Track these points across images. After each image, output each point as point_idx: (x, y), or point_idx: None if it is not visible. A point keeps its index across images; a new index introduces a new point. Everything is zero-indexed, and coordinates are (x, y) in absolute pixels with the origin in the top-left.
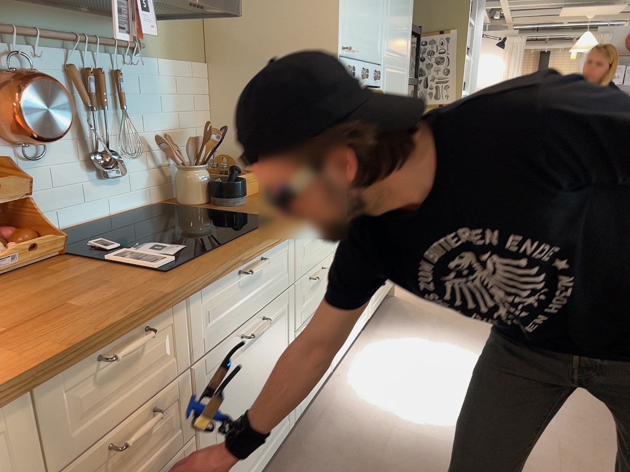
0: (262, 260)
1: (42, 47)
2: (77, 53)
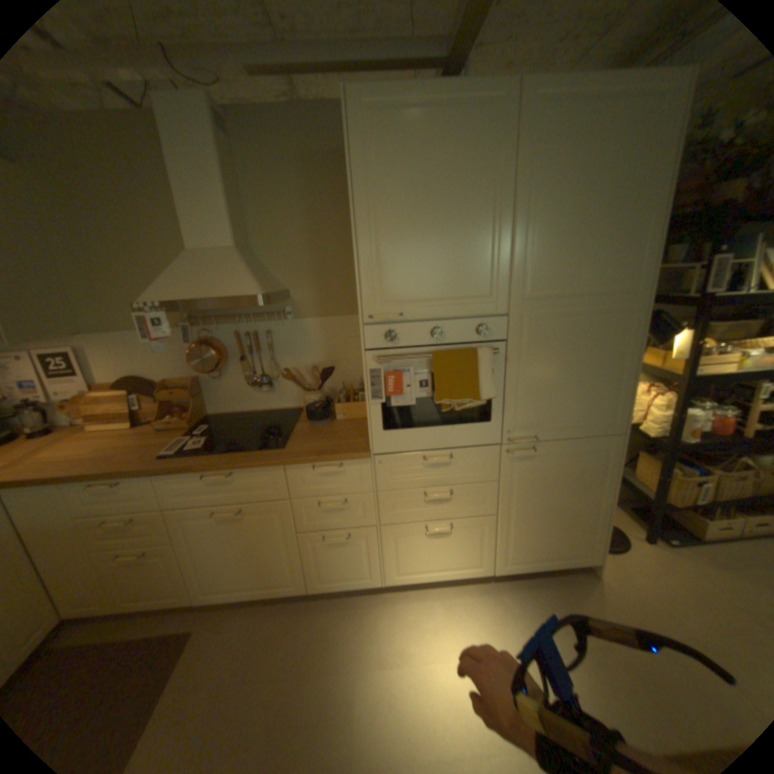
0: (228, 473)
1: (221, 324)
2: (240, 324)
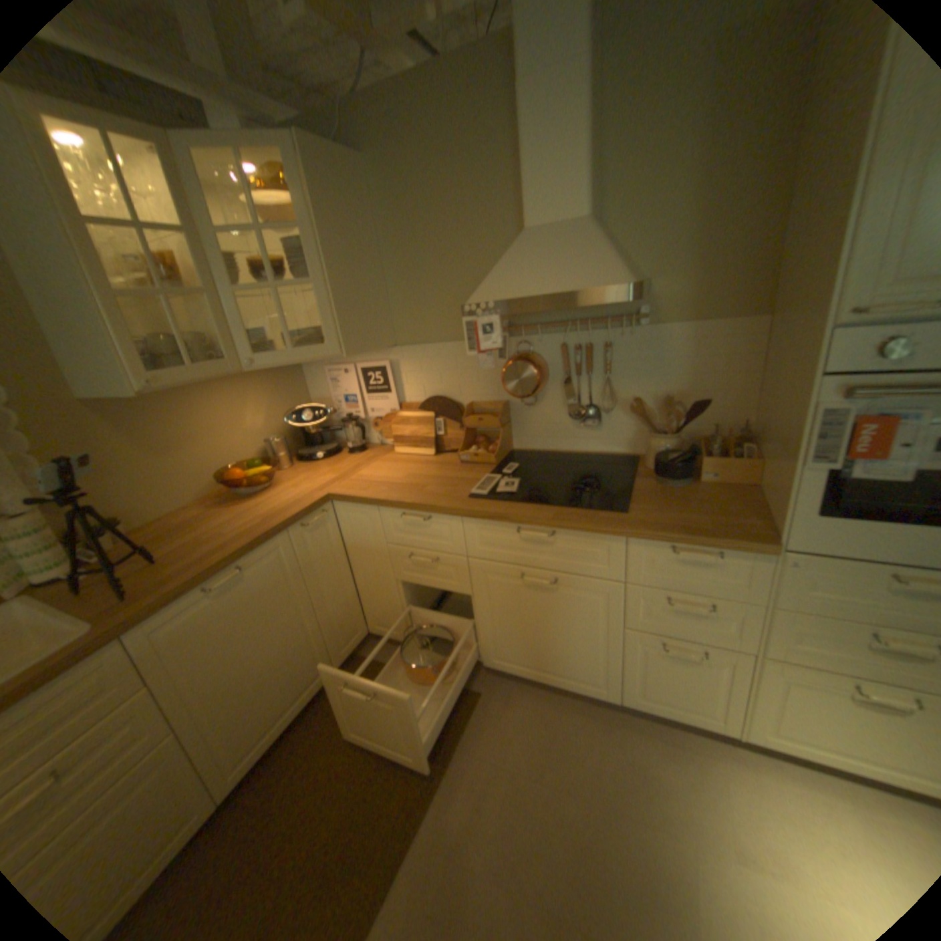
0: (550, 532)
1: (546, 333)
2: (570, 333)
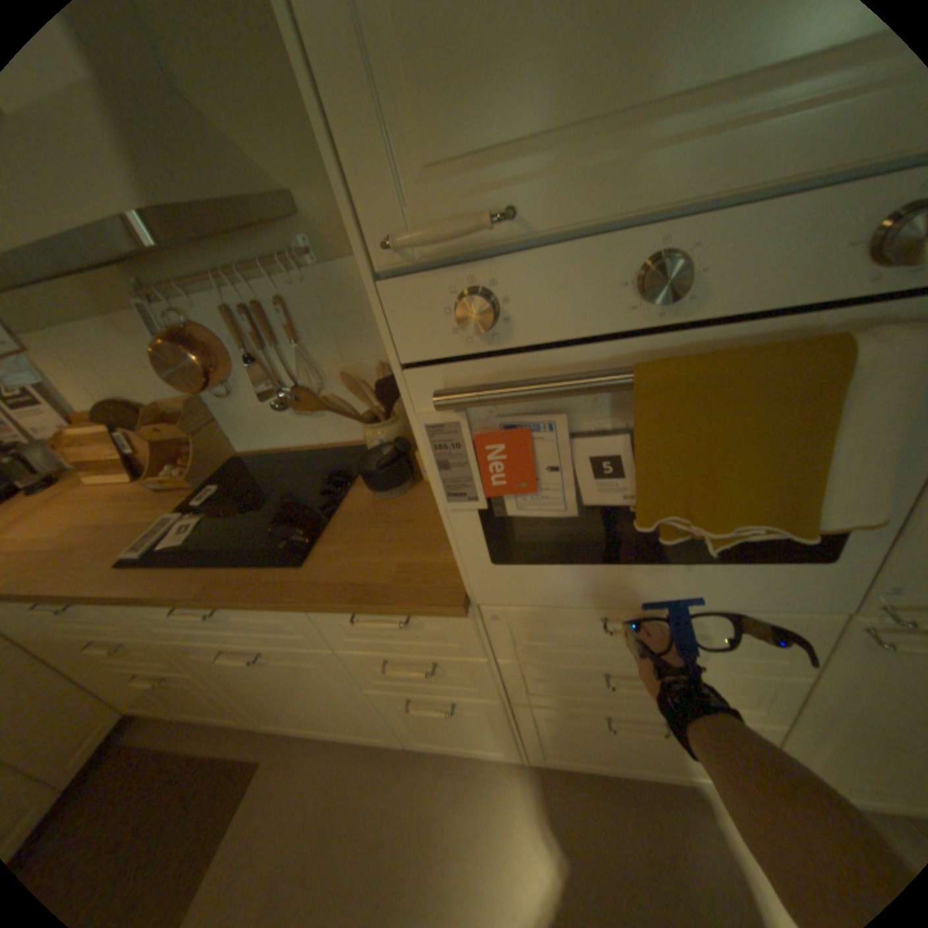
0: (209, 610)
1: (194, 292)
2: (223, 289)
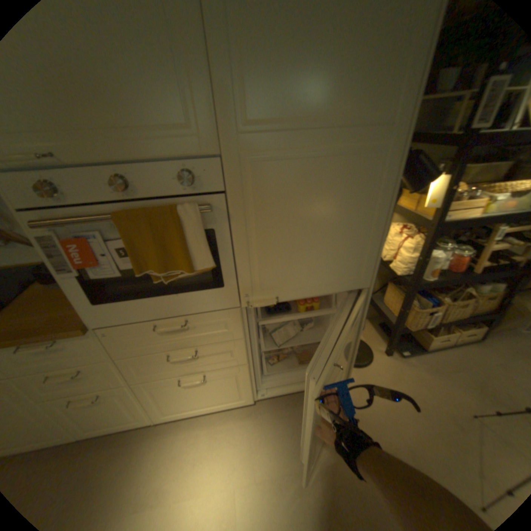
0: None
1: None
2: None
